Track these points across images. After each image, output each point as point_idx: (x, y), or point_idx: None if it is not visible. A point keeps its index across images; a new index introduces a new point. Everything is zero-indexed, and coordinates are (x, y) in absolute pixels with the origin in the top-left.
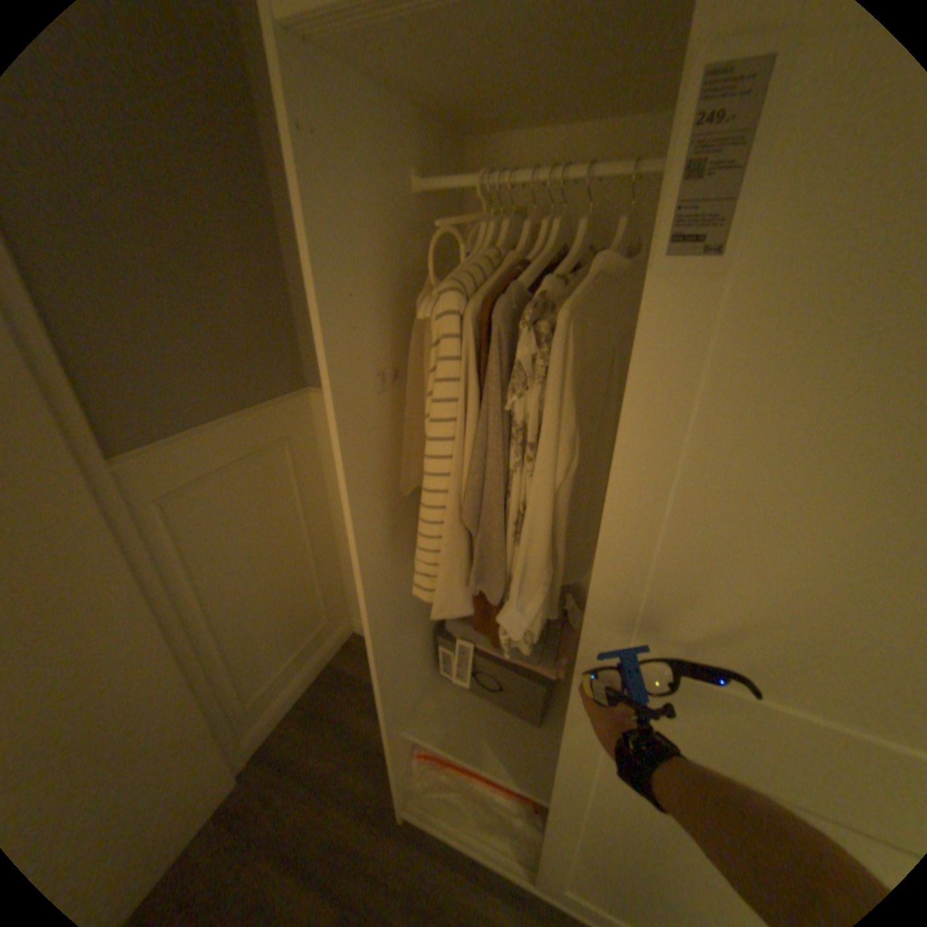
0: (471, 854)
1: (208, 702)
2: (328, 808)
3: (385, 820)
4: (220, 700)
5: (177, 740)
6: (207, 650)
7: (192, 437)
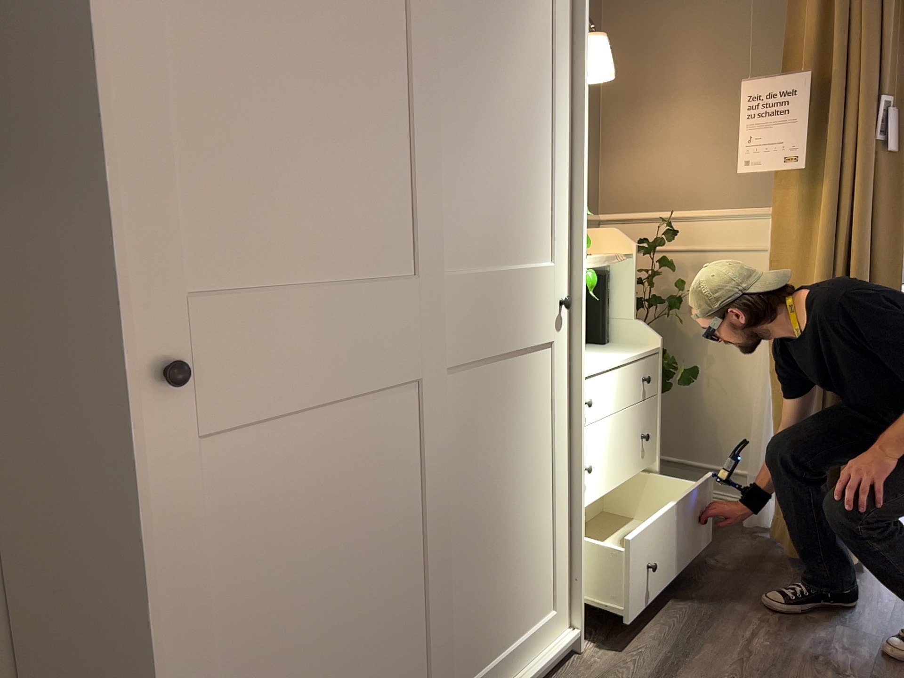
0: None
1: None
2: None
3: None
4: None
5: None
6: None
7: None
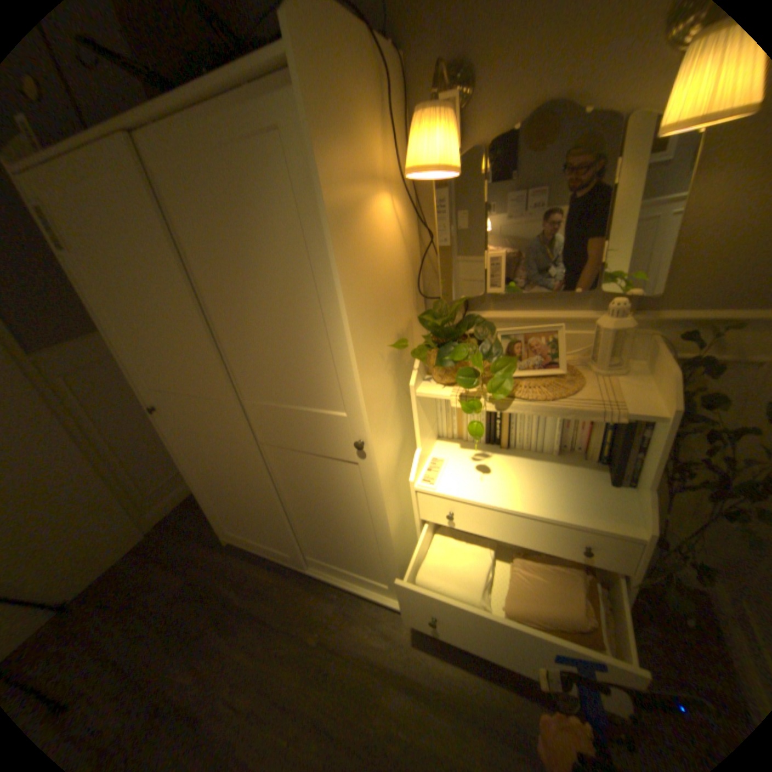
0: (250, 550)
1: (113, 489)
2: (188, 544)
3: (216, 546)
4: (123, 490)
5: (94, 505)
6: (108, 460)
7: (73, 344)
